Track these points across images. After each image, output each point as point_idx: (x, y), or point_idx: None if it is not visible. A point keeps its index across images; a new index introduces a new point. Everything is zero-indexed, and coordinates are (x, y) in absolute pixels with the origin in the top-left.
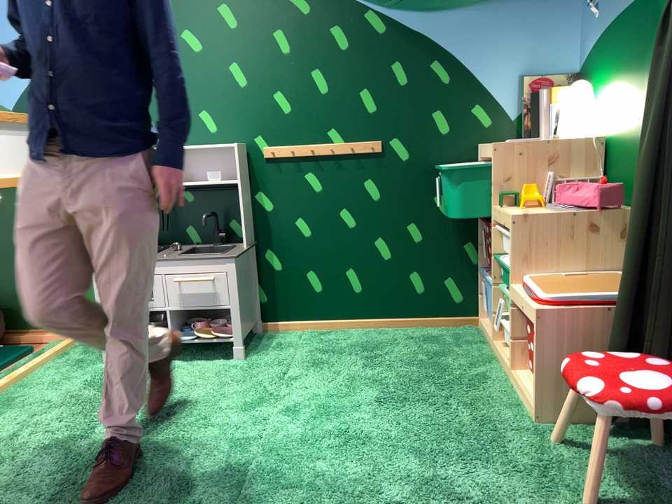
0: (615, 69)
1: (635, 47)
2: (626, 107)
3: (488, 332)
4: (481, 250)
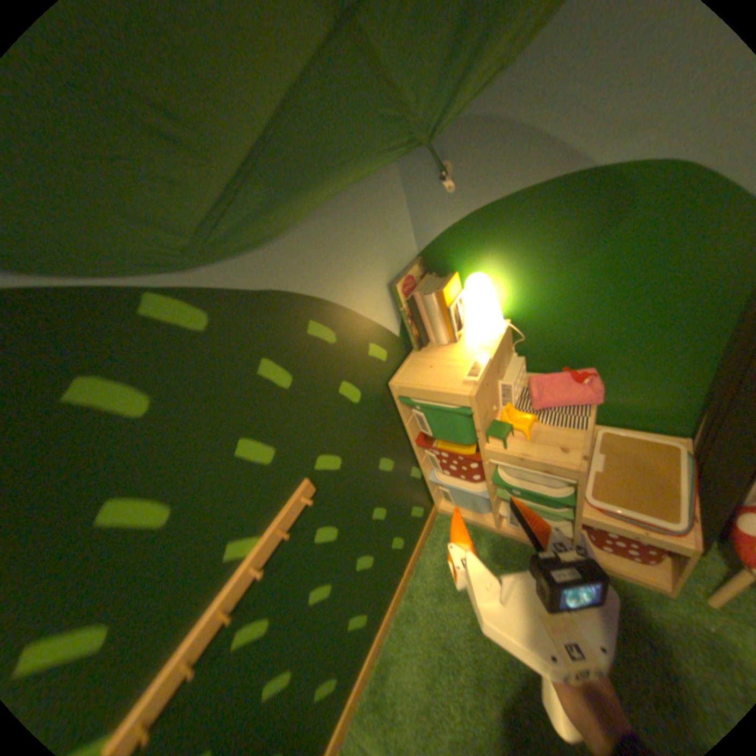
0: (517, 253)
1: (565, 232)
2: (552, 292)
3: (474, 520)
4: (433, 469)
